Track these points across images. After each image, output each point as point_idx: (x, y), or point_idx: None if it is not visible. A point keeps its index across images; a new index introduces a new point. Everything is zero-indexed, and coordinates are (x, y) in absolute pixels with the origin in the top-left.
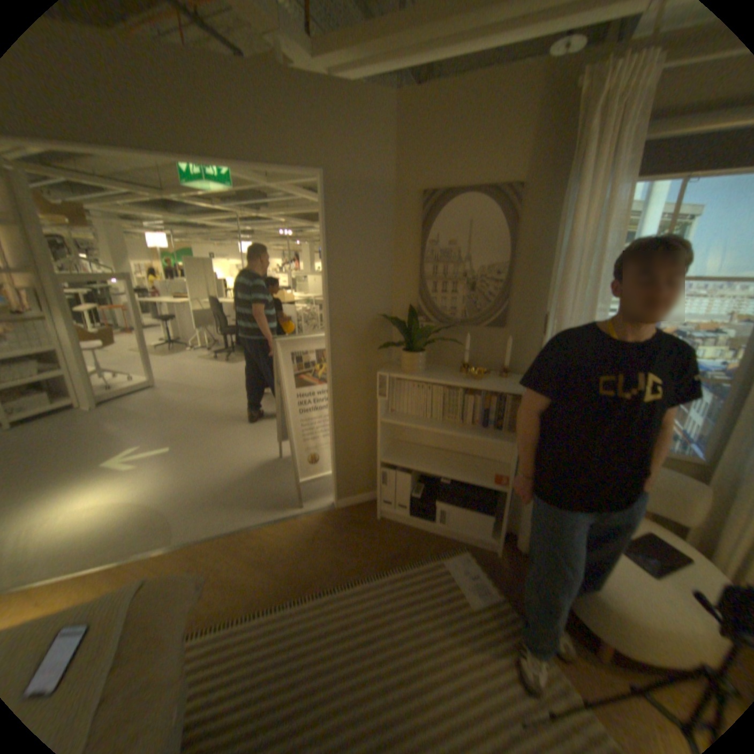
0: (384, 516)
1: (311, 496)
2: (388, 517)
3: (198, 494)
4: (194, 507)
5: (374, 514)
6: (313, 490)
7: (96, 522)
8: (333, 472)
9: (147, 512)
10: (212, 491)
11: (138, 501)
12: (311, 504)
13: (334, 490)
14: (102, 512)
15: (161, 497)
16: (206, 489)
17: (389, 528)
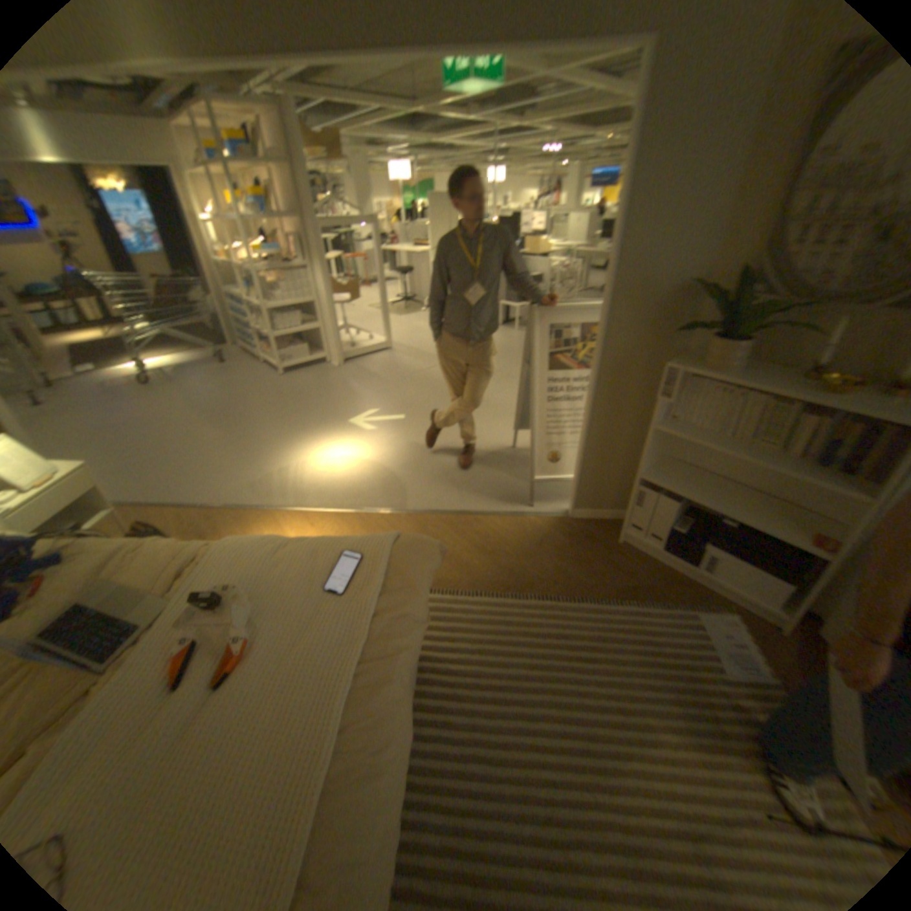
0: (628, 542)
1: (542, 498)
2: (632, 544)
3: (428, 468)
4: (425, 480)
5: (615, 537)
6: (545, 492)
7: (346, 473)
8: (574, 478)
9: (385, 474)
10: (441, 469)
11: (378, 463)
12: (541, 507)
13: (571, 498)
14: (350, 466)
15: (396, 463)
16: (436, 465)
17: (631, 557)
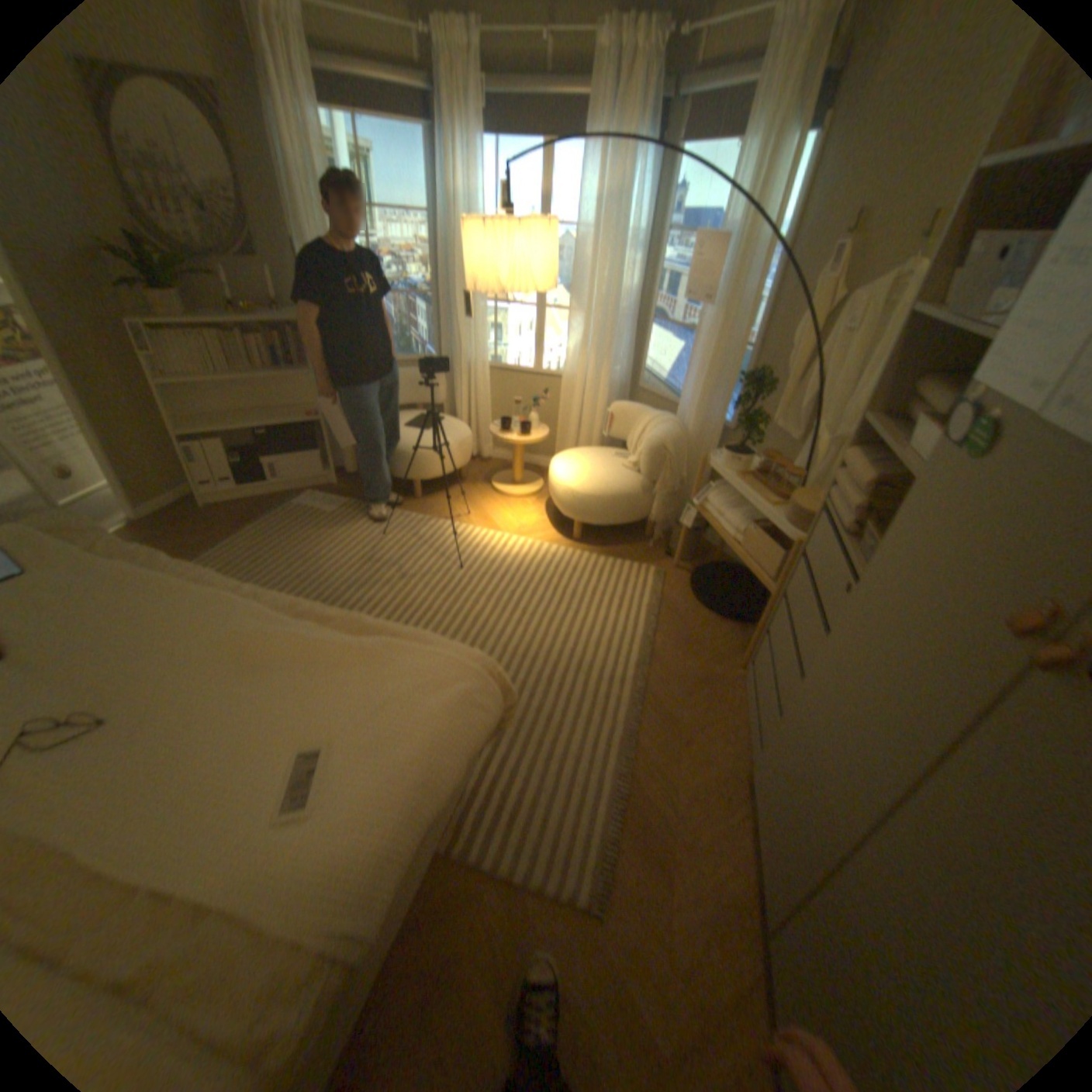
0: (206, 501)
1: None
2: (211, 501)
3: None
4: None
5: (193, 507)
6: None
7: None
8: (108, 477)
9: None
10: None
11: None
12: None
13: (121, 500)
14: None
15: None
16: None
17: (219, 508)
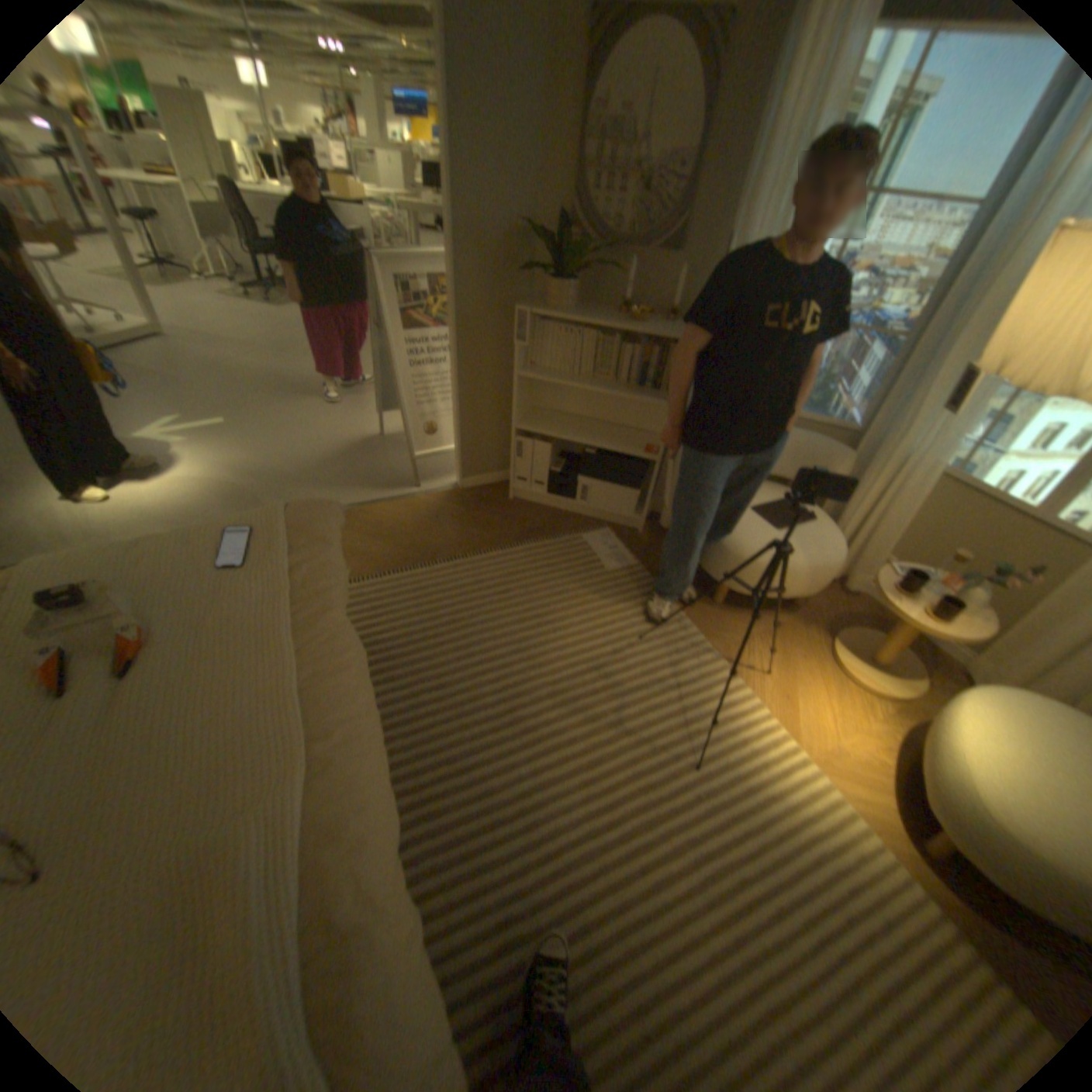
0: (517, 496)
1: (427, 476)
2: (521, 497)
3: (282, 471)
4: (283, 484)
5: (505, 495)
6: (430, 470)
7: (161, 497)
8: (455, 445)
9: (224, 488)
10: (300, 469)
11: (206, 477)
12: (429, 484)
13: (456, 467)
14: (163, 487)
15: (234, 473)
16: (291, 466)
17: (522, 507)
